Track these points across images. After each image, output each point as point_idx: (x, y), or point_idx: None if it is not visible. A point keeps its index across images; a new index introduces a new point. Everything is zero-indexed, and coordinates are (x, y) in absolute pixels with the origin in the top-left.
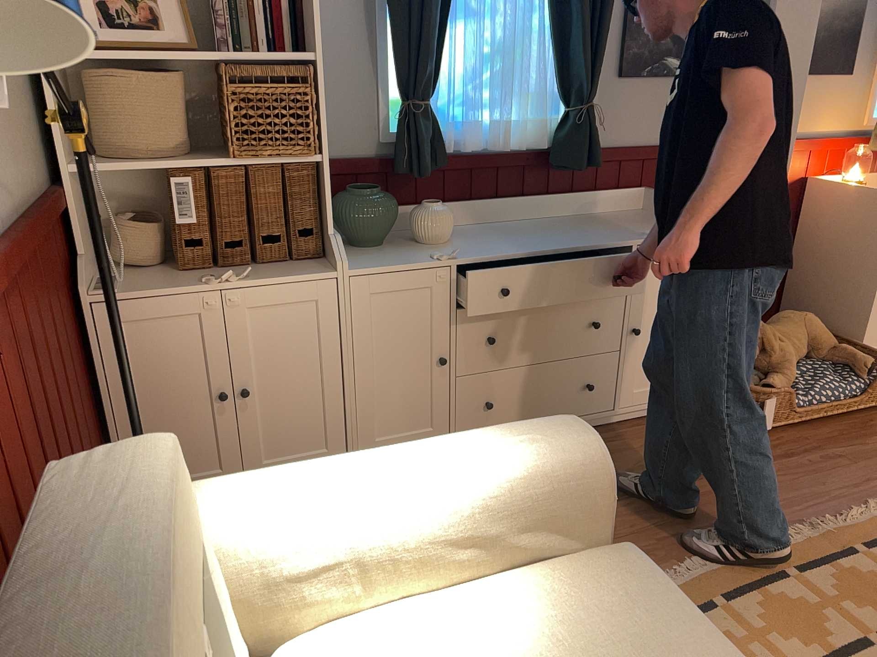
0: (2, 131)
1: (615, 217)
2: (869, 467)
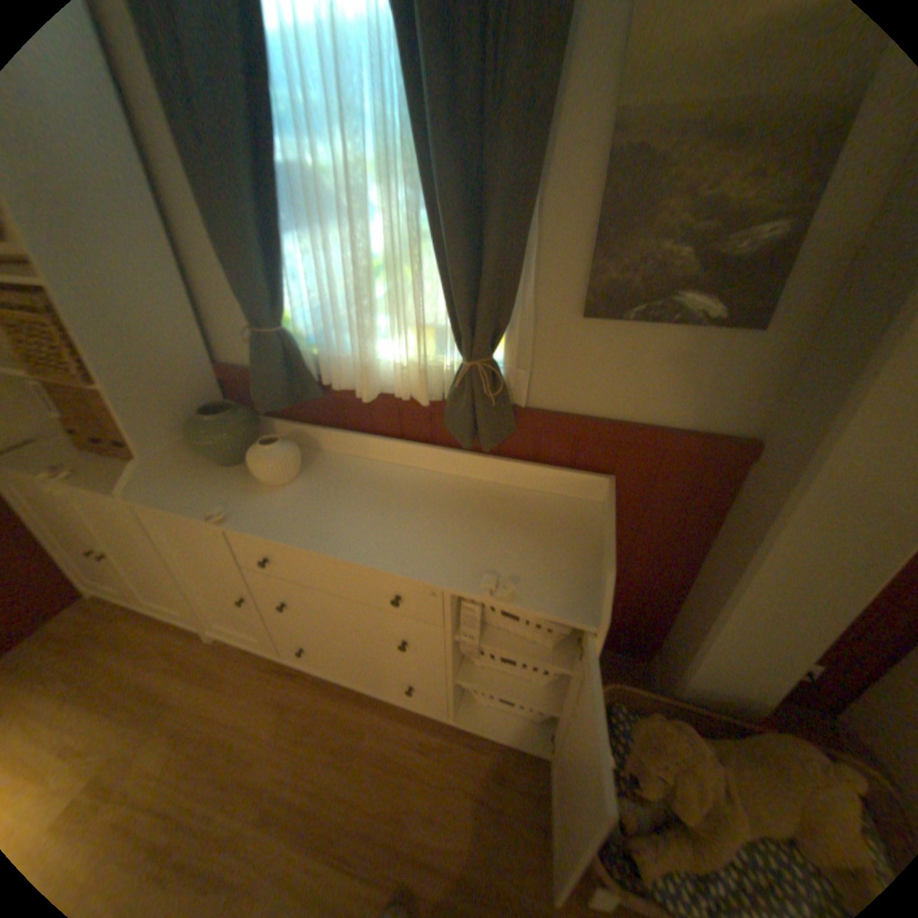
0: None
1: (533, 510)
2: None
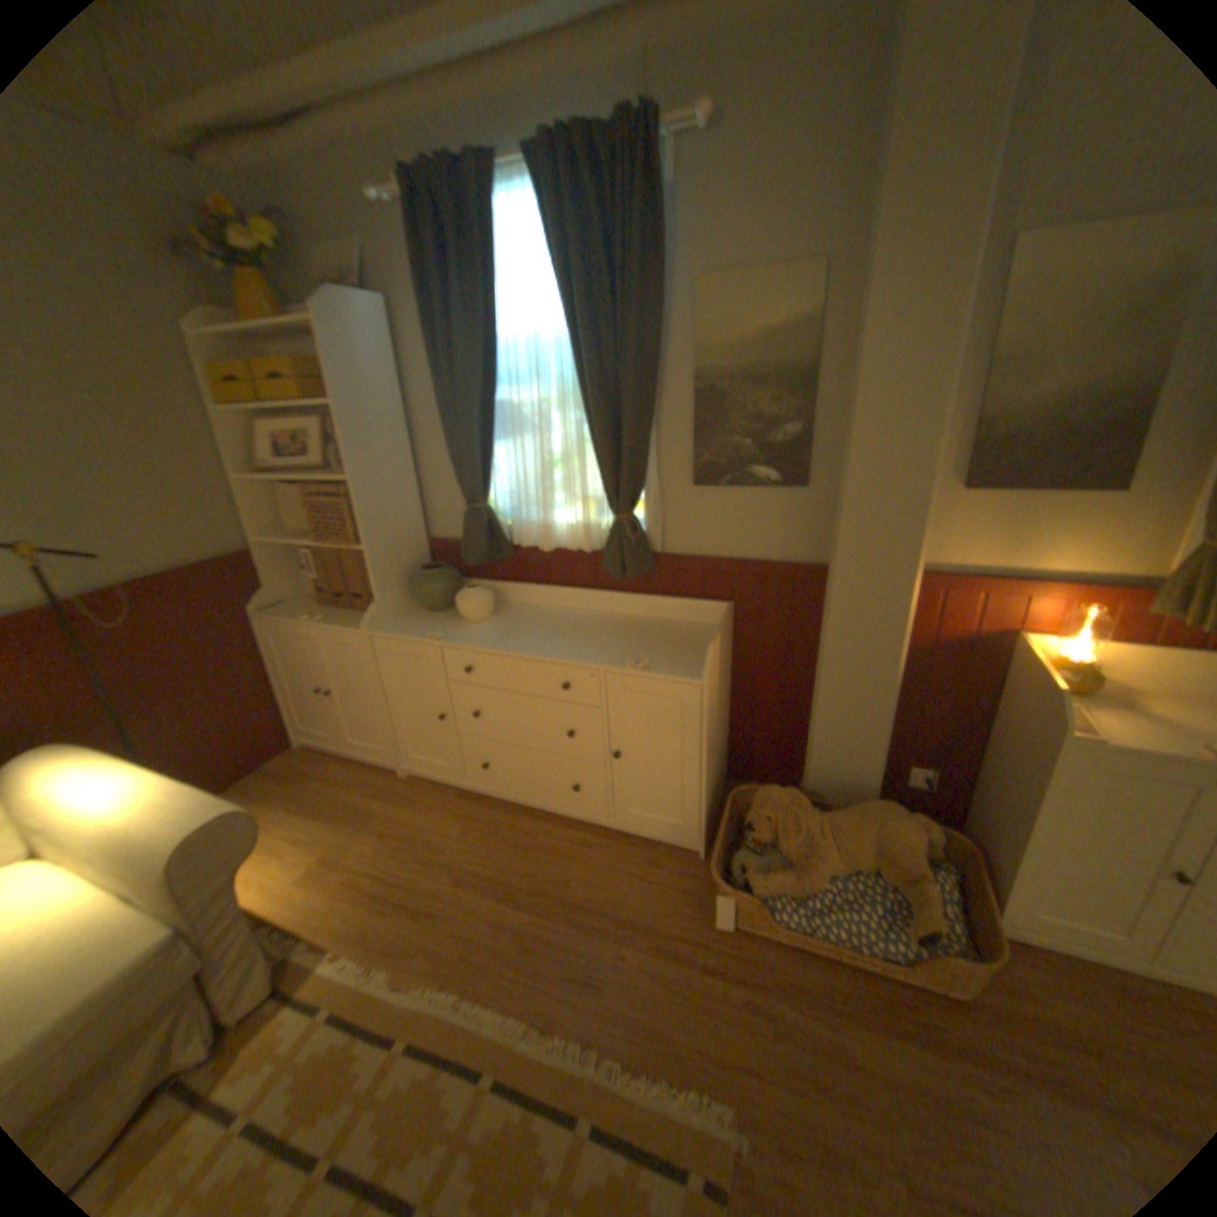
0: (144, 529)
1: (670, 630)
2: (782, 1062)
